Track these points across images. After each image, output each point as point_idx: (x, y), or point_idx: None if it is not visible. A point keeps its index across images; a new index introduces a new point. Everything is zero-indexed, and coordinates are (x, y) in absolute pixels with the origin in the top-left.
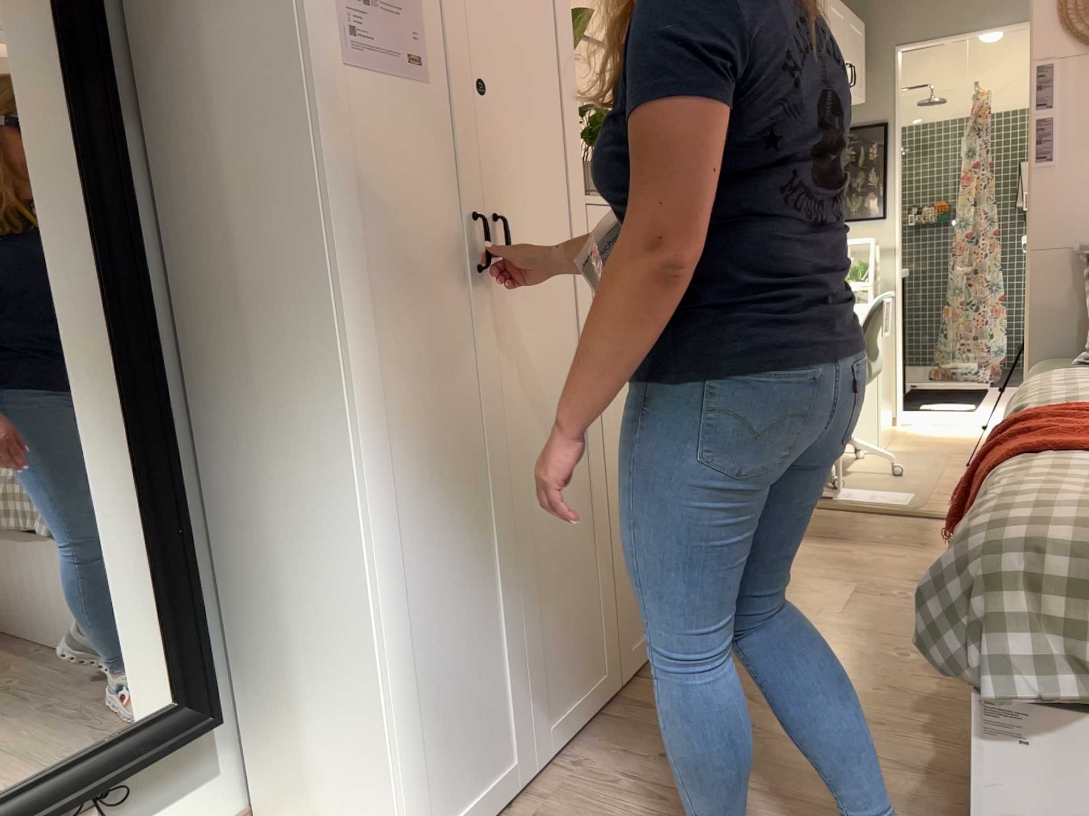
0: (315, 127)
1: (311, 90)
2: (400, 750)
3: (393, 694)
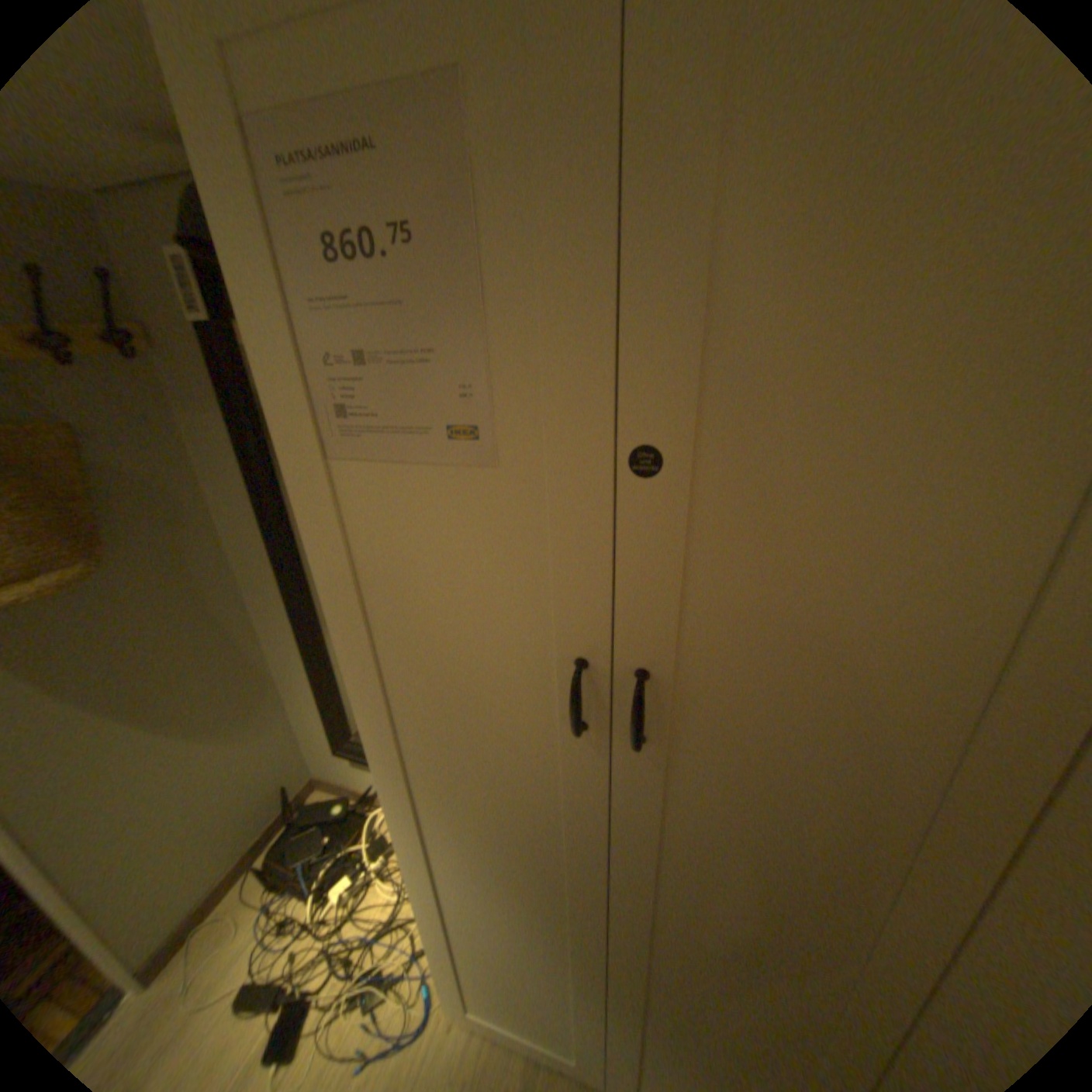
0: (304, 537)
1: (292, 499)
2: (437, 960)
3: (430, 935)
